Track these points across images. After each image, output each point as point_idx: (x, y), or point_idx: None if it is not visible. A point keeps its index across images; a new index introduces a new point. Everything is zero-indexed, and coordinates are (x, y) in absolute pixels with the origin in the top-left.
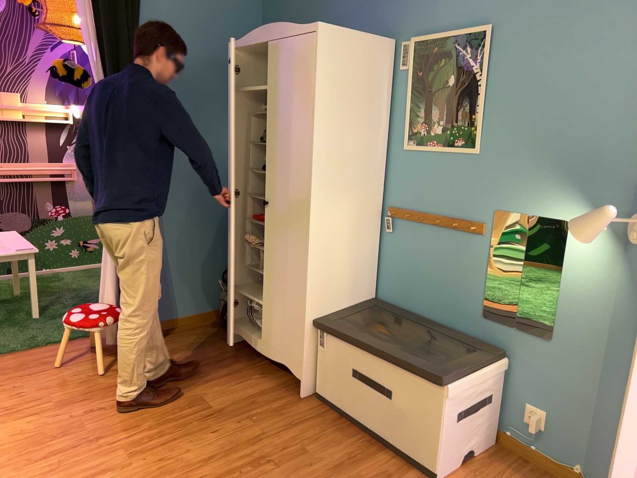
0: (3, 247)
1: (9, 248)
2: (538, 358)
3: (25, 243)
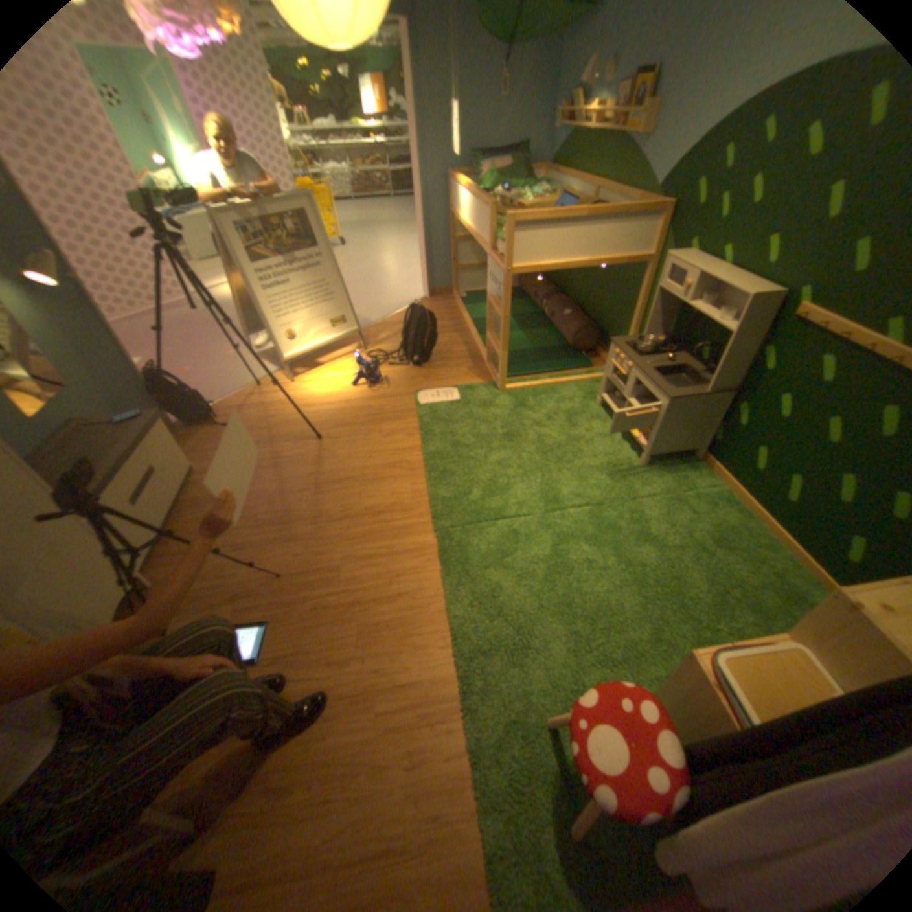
0: None
1: None
2: (72, 404)
3: None
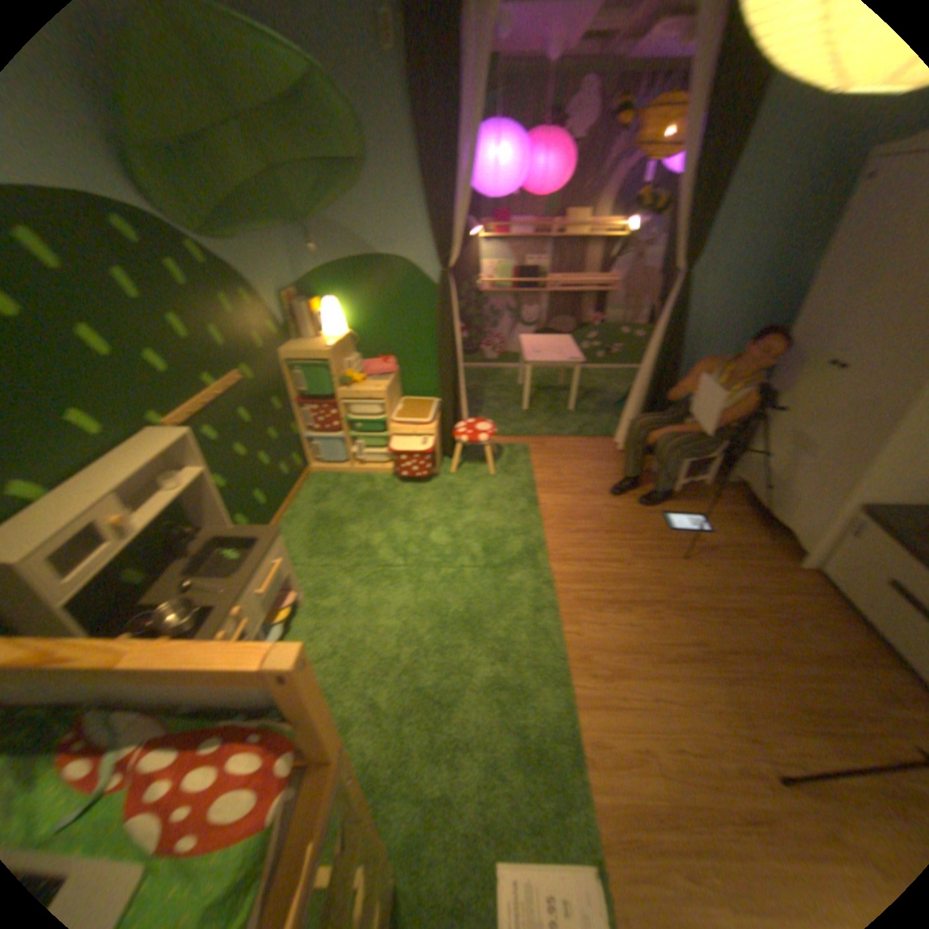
0: (559, 354)
1: (563, 356)
2: None
3: (573, 352)
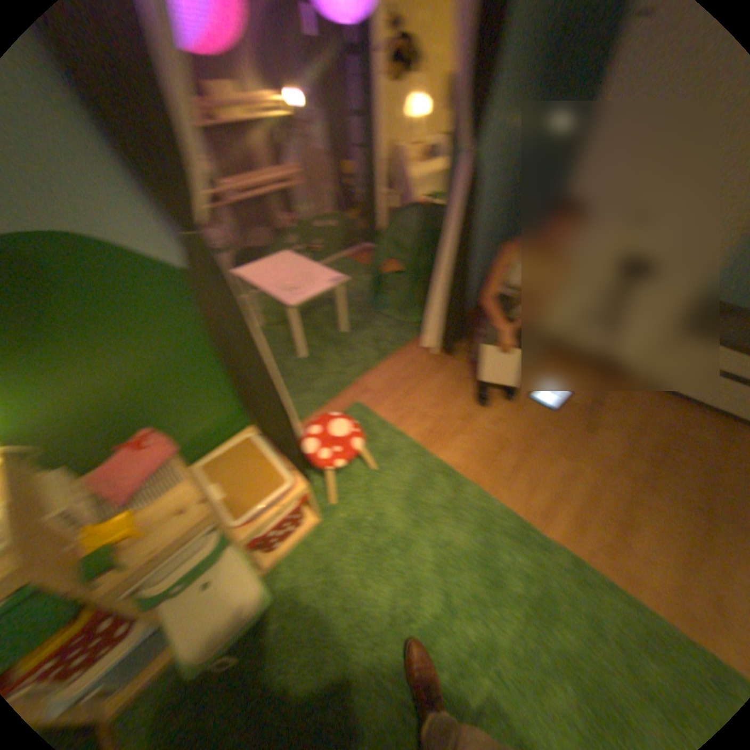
0: (314, 279)
1: (320, 280)
2: None
3: (323, 271)
